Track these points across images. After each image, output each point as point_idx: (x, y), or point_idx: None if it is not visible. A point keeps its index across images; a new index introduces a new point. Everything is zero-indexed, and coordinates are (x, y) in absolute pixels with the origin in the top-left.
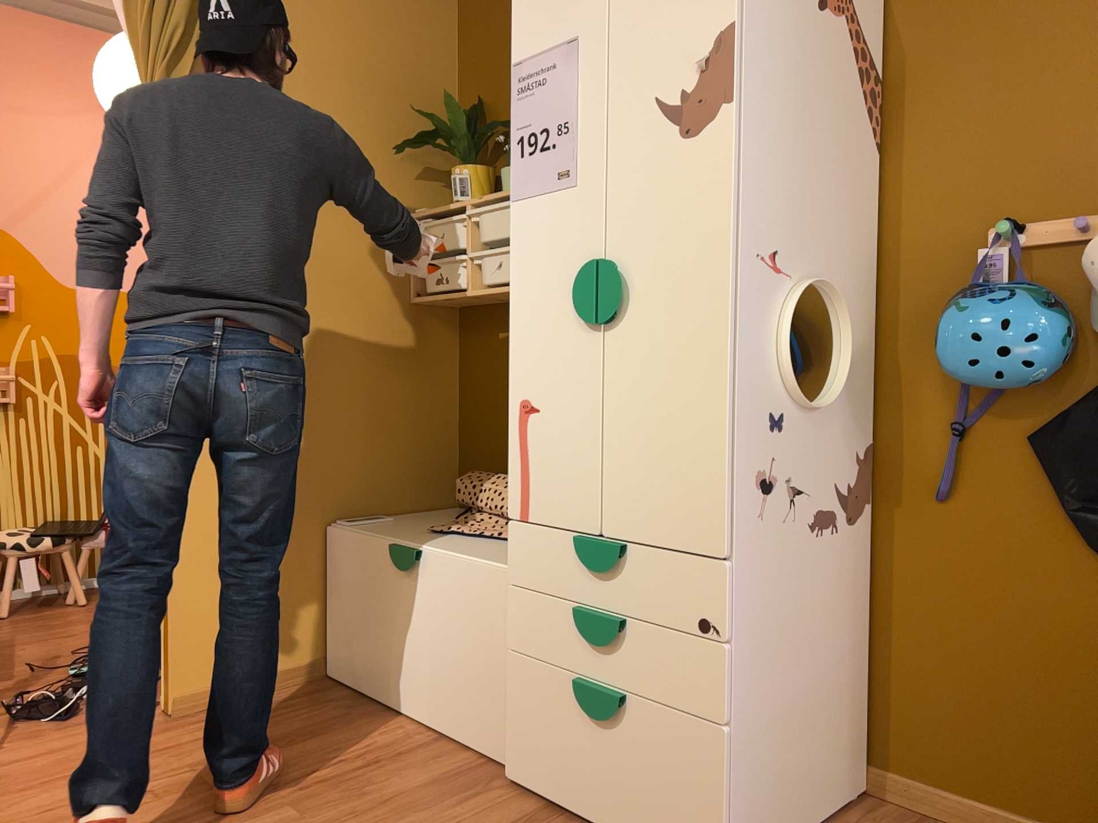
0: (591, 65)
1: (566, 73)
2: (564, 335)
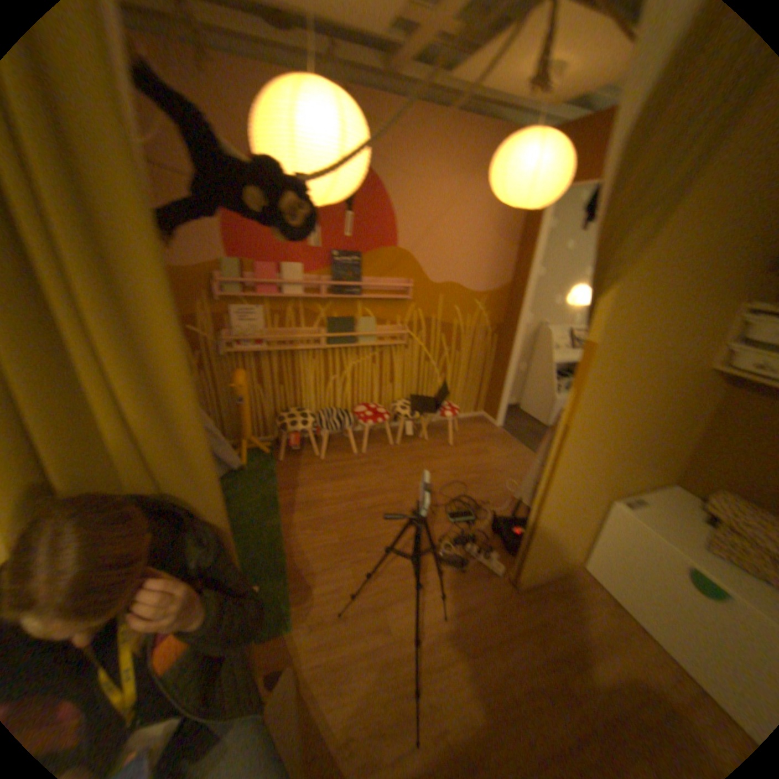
0: None
1: None
2: None
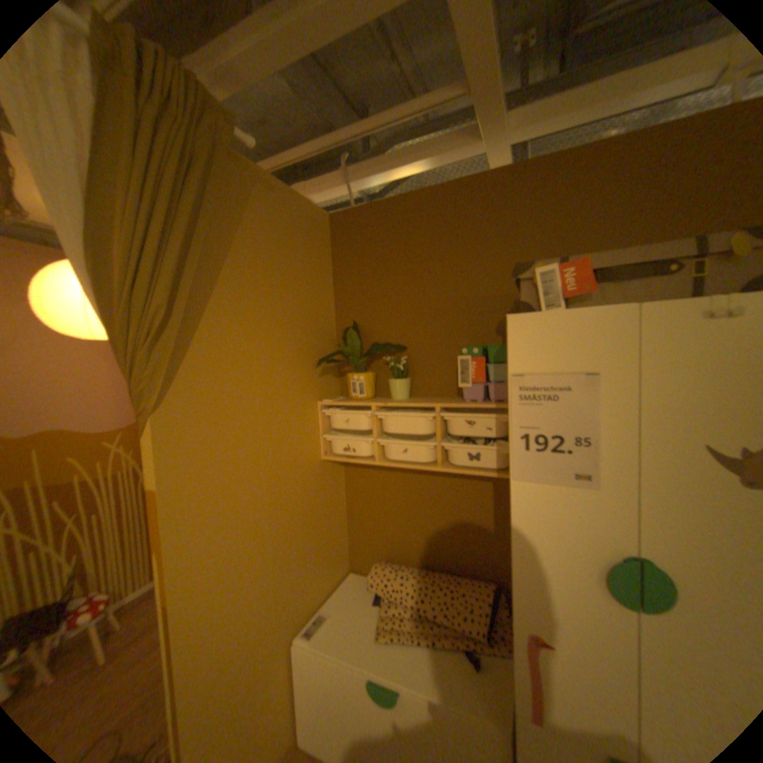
0: (619, 398)
1: (586, 398)
2: (588, 603)
